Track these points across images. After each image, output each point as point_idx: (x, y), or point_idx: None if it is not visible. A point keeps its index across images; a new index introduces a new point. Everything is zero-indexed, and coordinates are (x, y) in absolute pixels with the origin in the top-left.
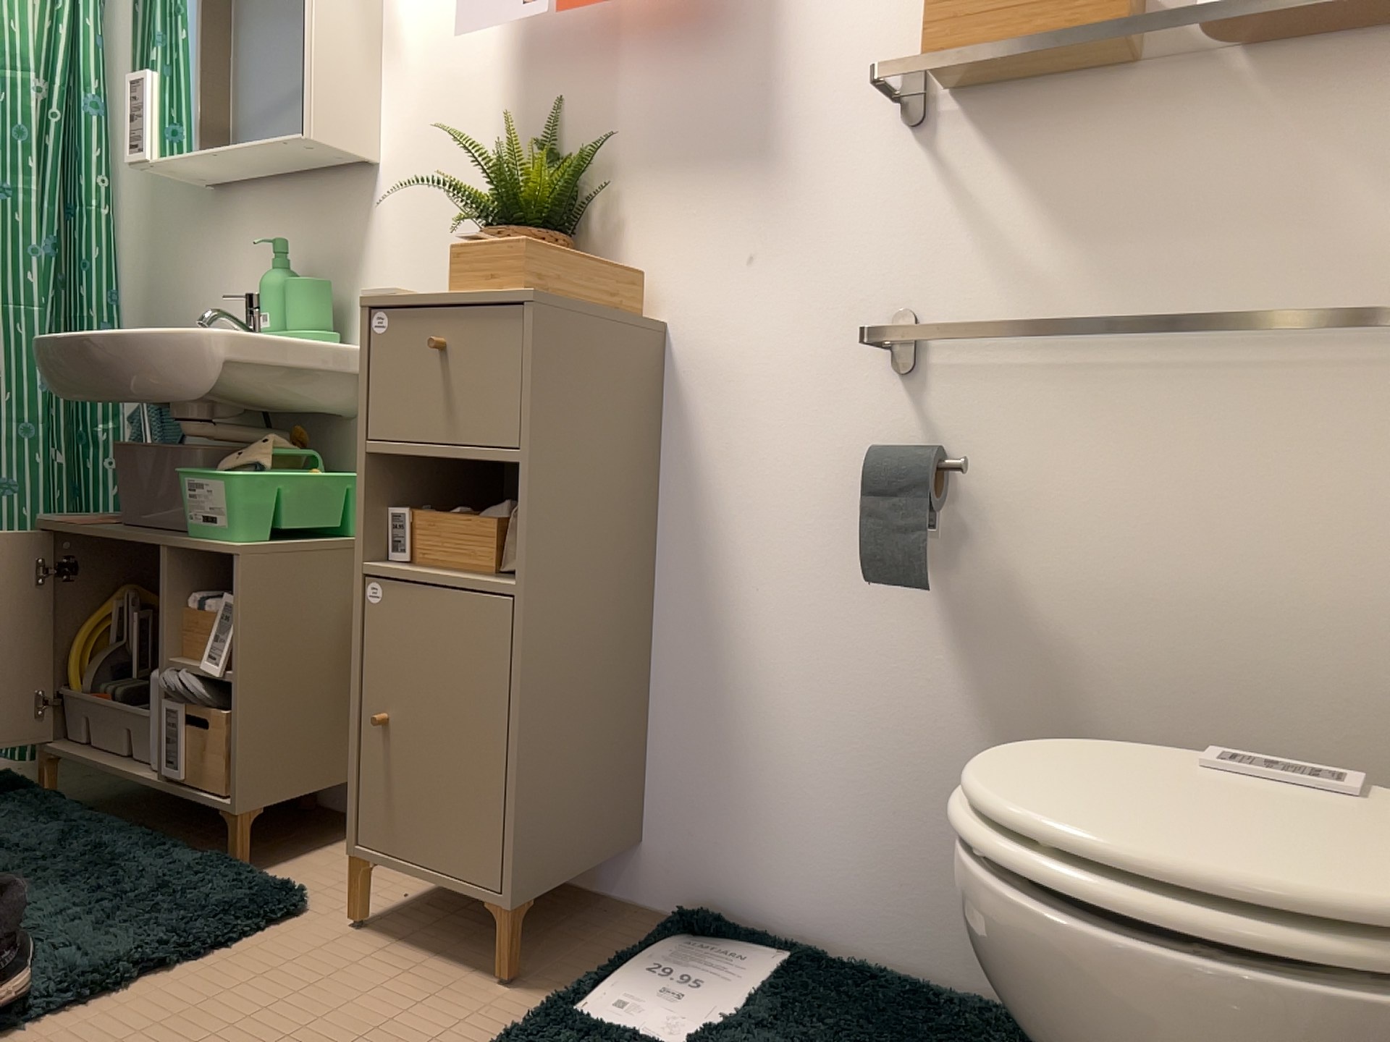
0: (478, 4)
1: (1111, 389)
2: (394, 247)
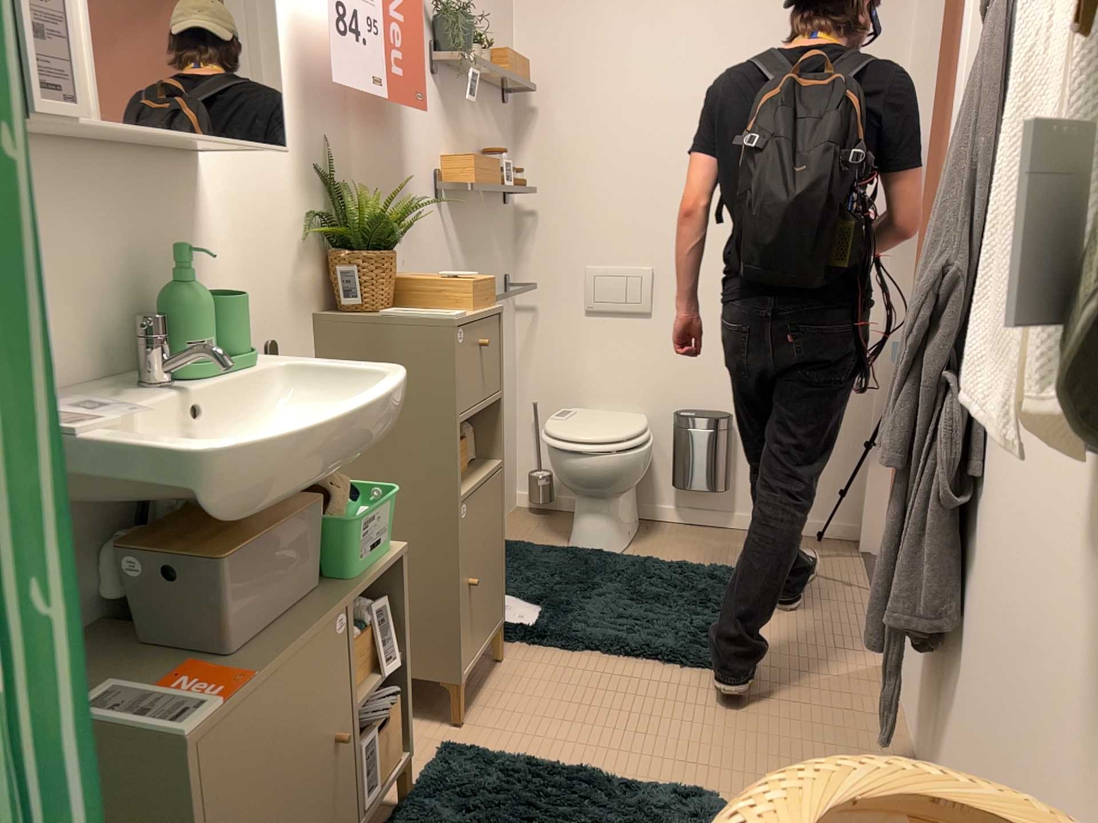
0: (348, 60)
1: None
2: (222, 245)
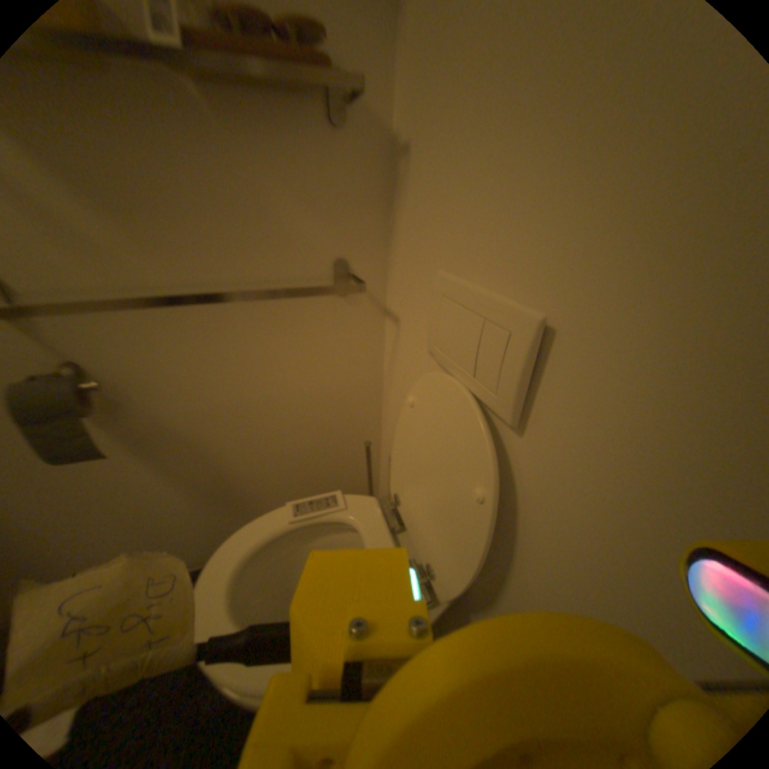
0: None
1: (190, 316)
2: None
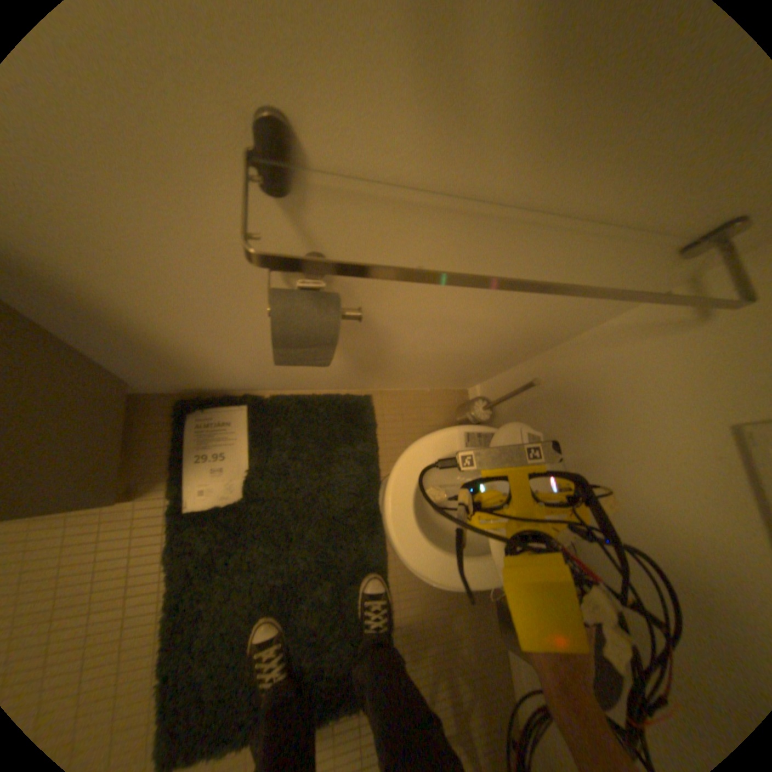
0: None
1: (491, 234)
2: None
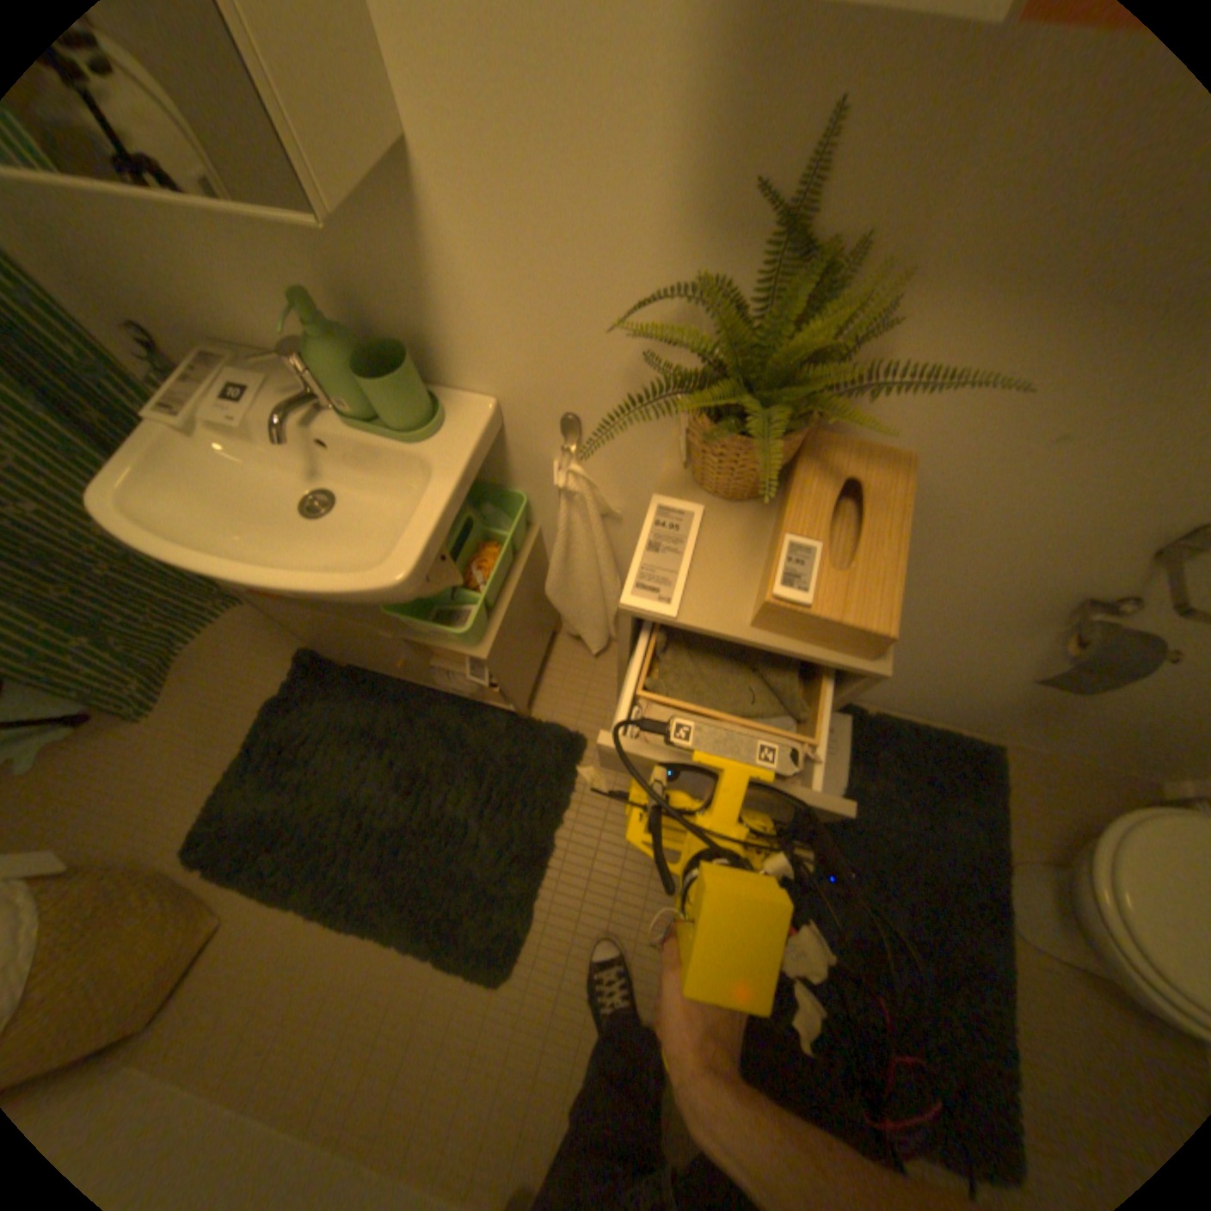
0: None
1: None
2: (467, 279)
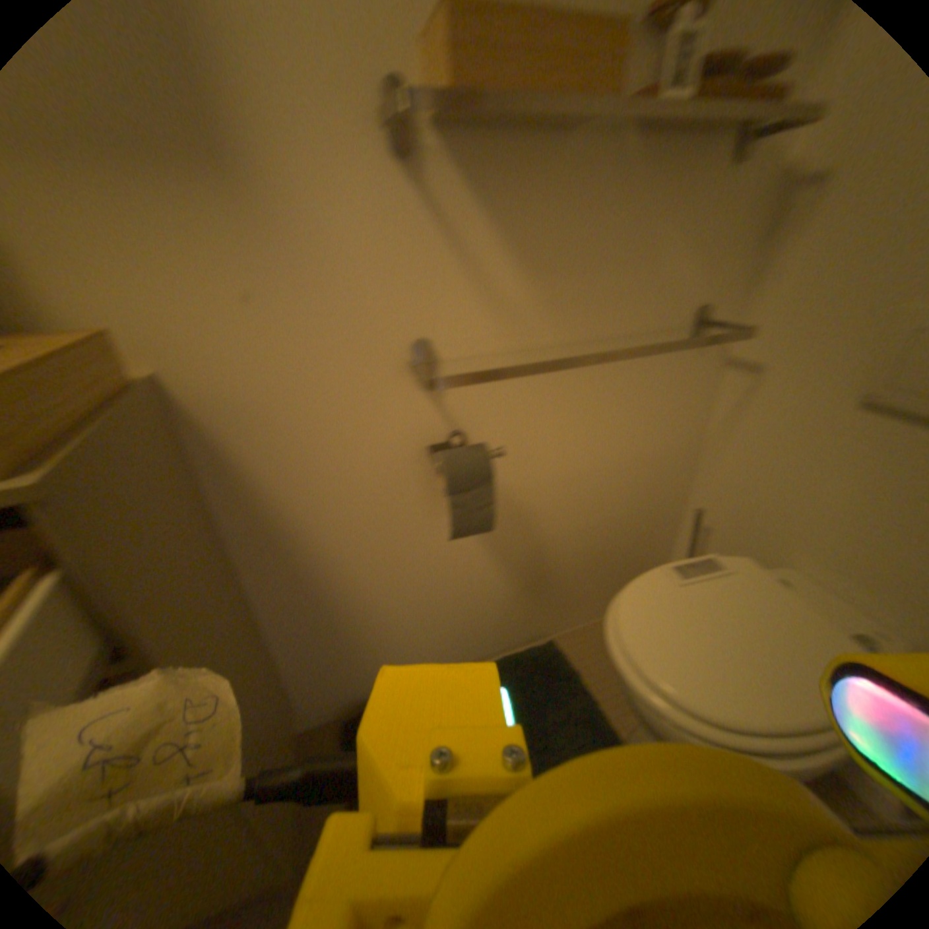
0: None
1: (567, 374)
2: None
